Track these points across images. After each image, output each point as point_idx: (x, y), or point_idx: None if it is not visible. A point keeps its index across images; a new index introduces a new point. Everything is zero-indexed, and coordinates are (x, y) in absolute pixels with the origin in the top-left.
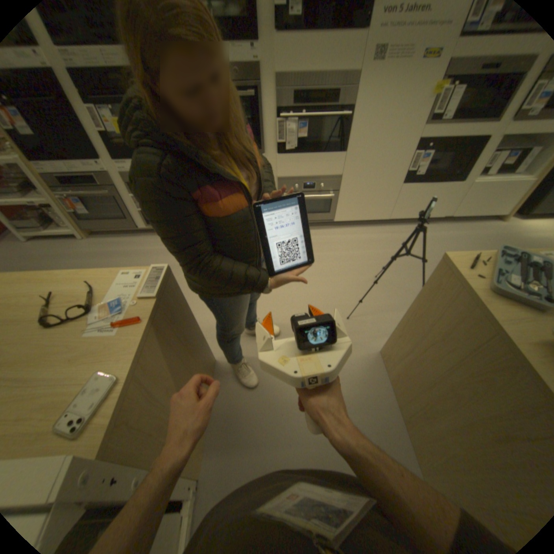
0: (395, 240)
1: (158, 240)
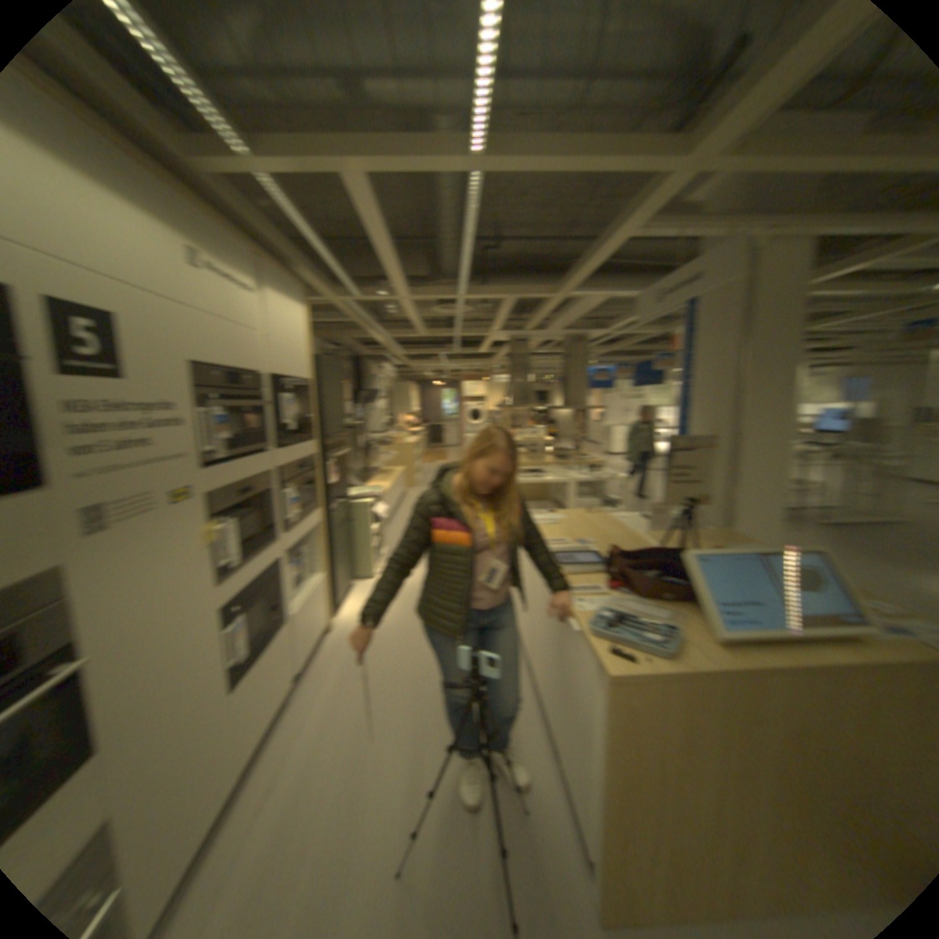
0: (287, 795)
1: None
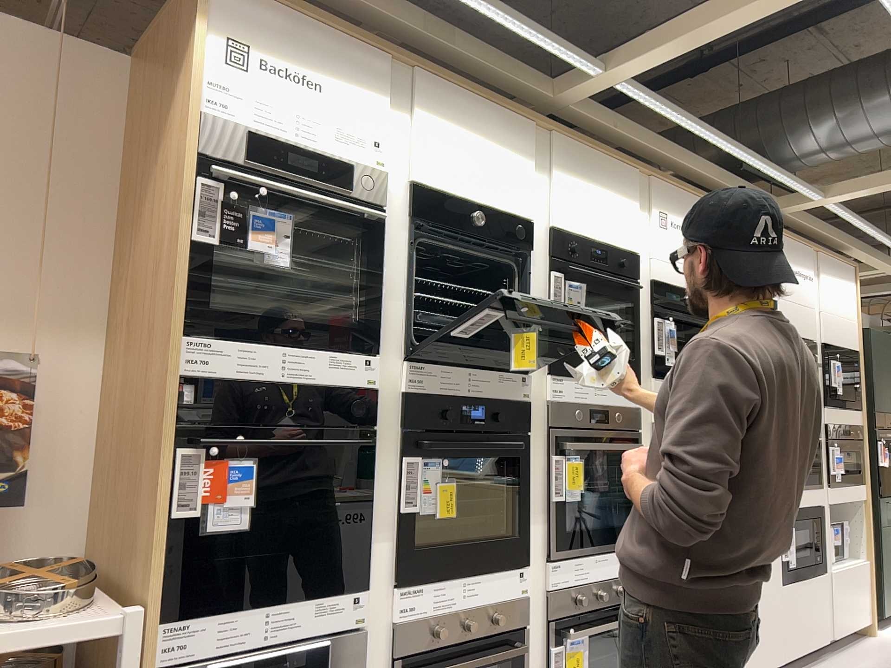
0: None
1: None
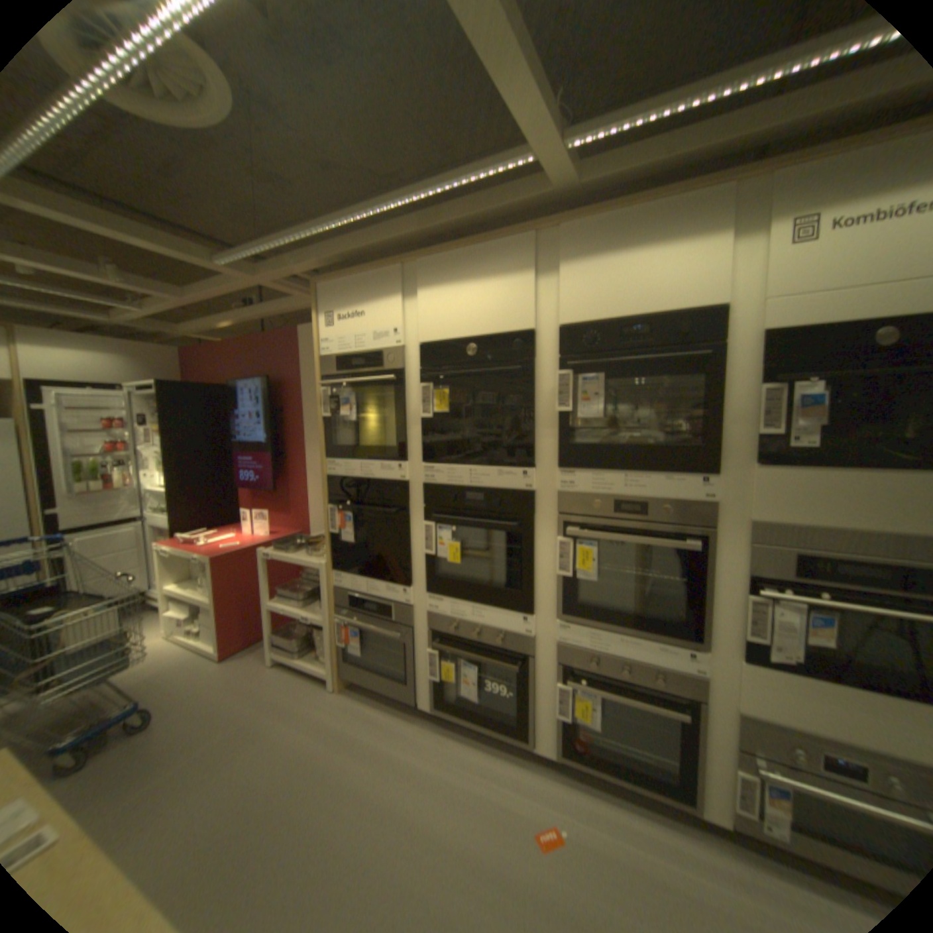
0: None
1: (441, 749)
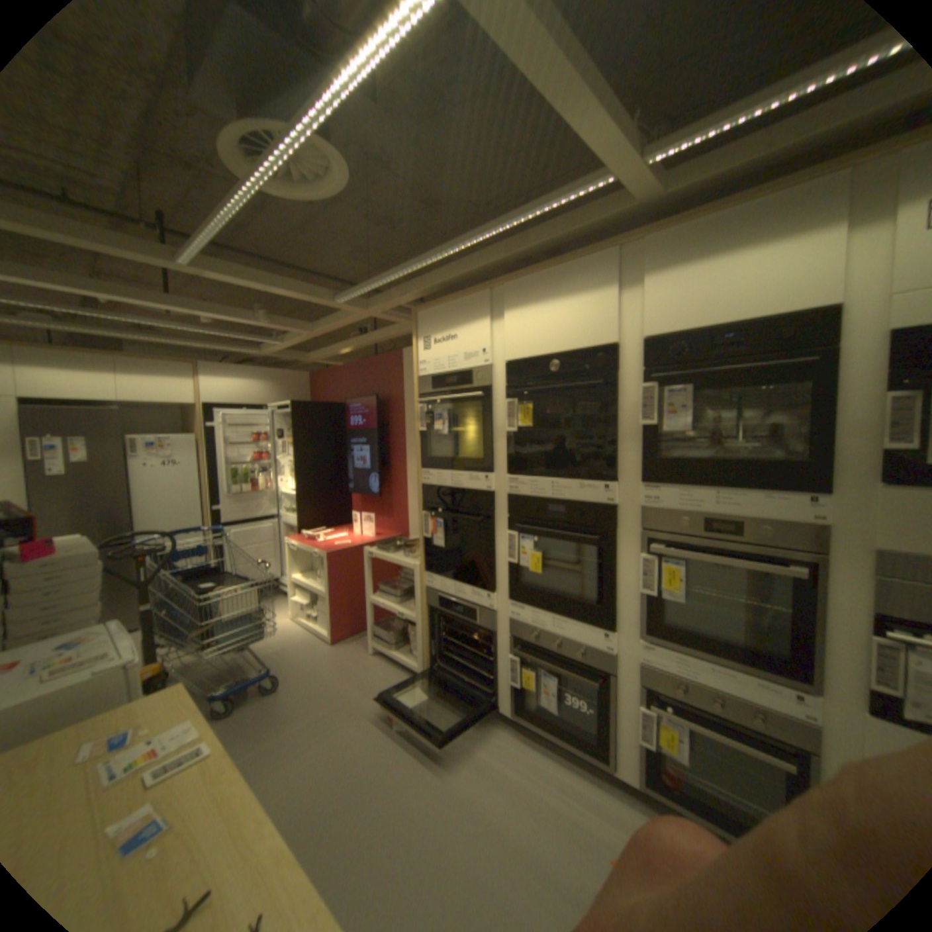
0: None
1: (521, 755)
